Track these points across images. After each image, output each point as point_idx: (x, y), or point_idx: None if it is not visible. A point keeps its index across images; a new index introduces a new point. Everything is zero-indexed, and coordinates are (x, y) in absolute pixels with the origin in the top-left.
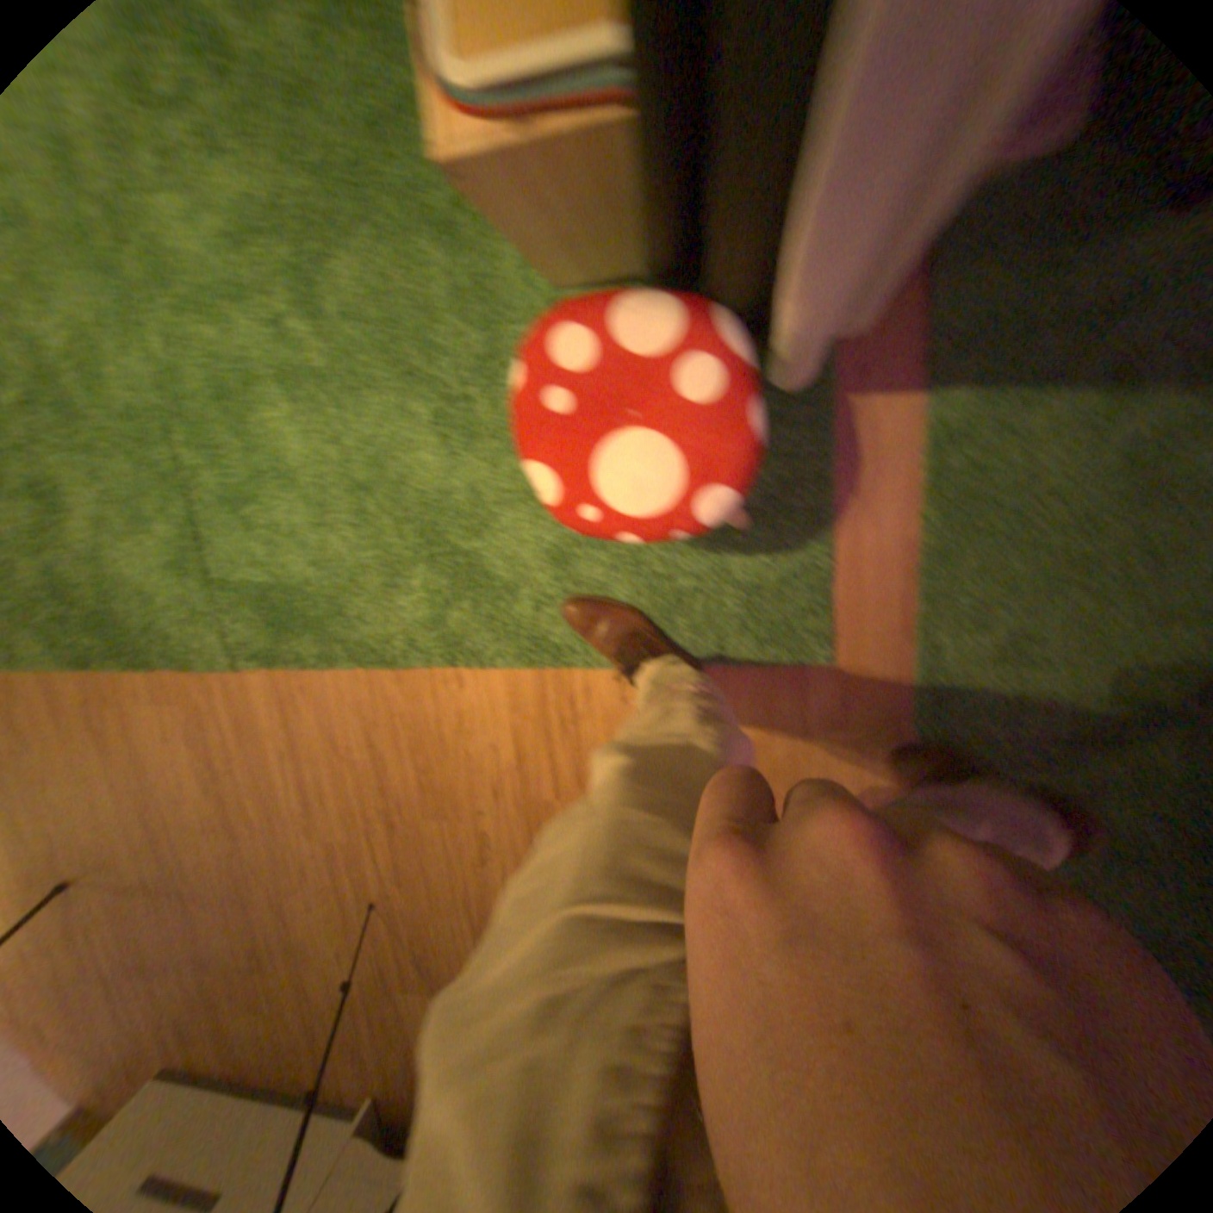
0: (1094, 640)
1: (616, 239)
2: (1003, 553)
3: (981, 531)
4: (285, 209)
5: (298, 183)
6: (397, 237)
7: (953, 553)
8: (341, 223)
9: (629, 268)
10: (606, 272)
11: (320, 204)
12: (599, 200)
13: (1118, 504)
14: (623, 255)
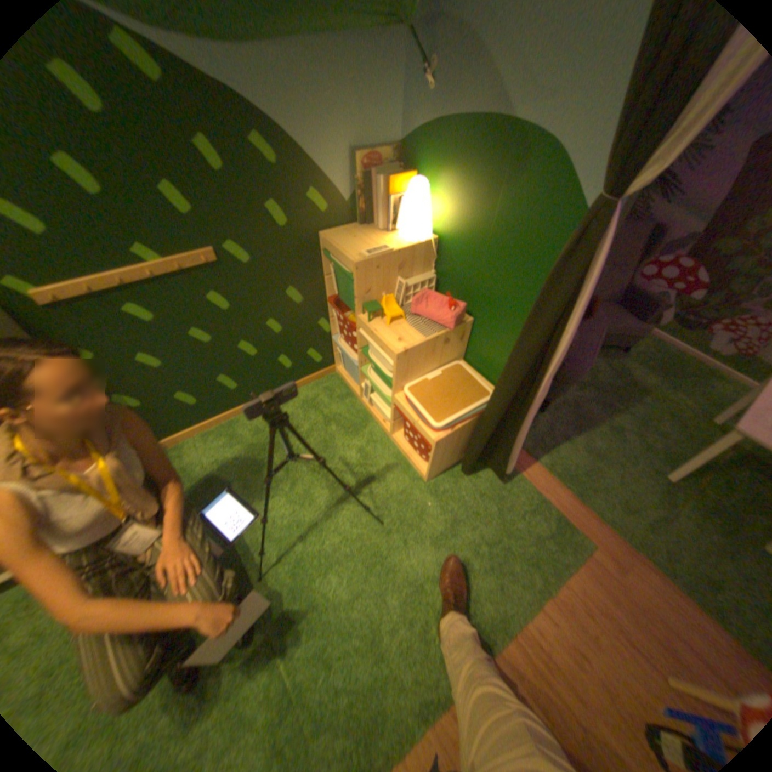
0: (630, 491)
1: (455, 449)
2: (589, 482)
3: (579, 480)
4: (319, 500)
5: (323, 491)
6: (365, 490)
7: (580, 489)
8: (343, 495)
9: (452, 460)
10: (446, 463)
11: (333, 493)
12: (459, 437)
13: (593, 459)
14: (453, 455)
